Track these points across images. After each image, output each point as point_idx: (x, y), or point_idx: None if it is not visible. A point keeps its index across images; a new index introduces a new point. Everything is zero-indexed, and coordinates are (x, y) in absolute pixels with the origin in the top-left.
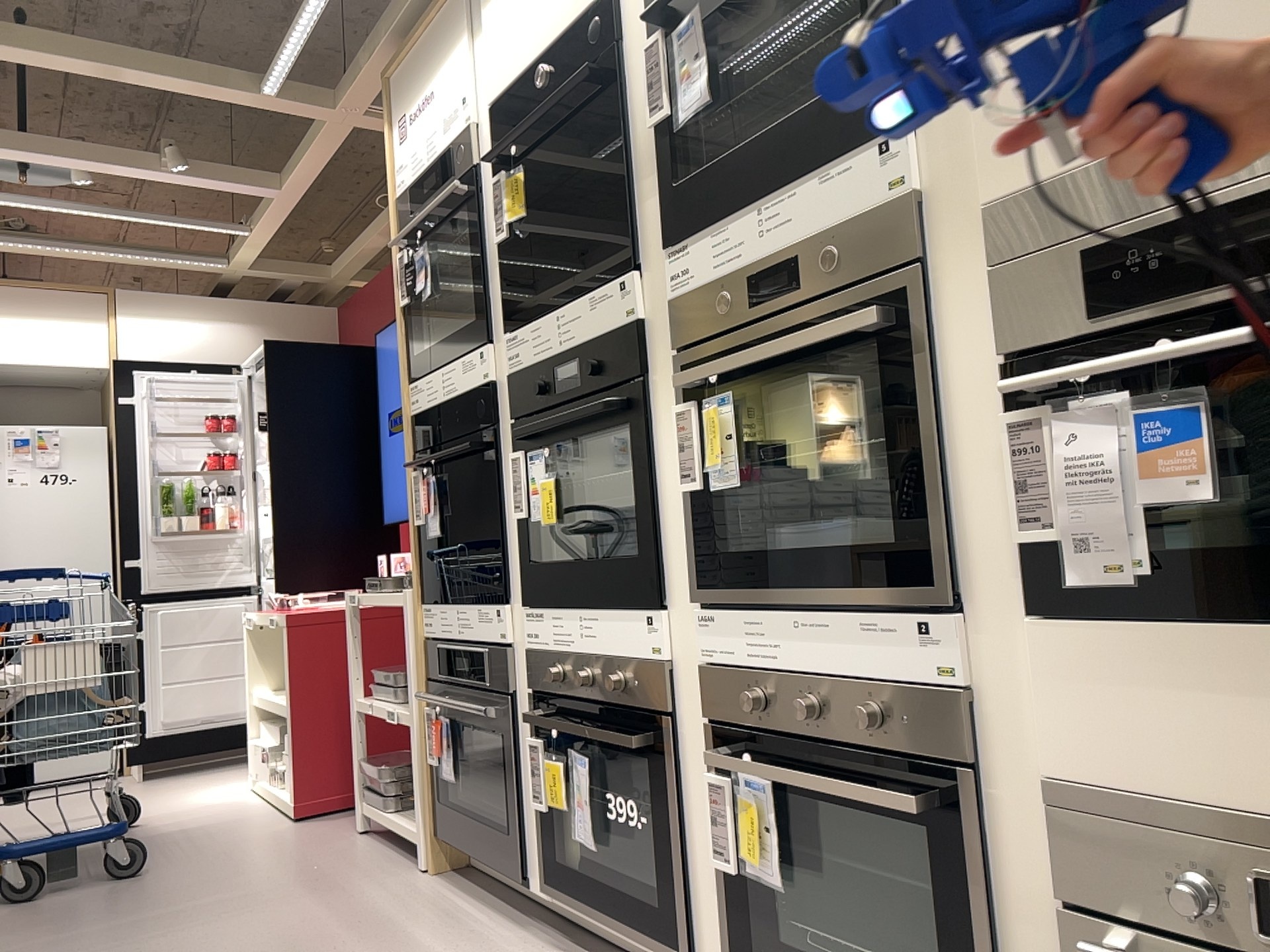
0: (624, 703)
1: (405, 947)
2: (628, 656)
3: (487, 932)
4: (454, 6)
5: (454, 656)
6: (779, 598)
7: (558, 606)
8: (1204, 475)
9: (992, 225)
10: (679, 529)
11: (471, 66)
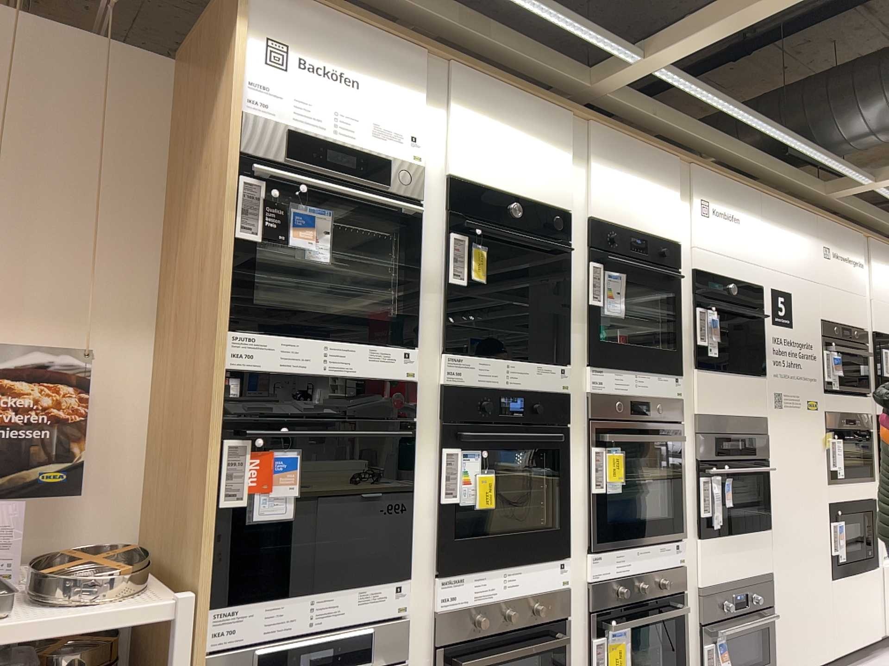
0: (539, 620)
1: None
2: (544, 589)
3: None
4: (415, 57)
5: (297, 653)
6: (633, 542)
7: (482, 569)
8: (730, 499)
9: (698, 420)
10: (578, 511)
11: (426, 121)
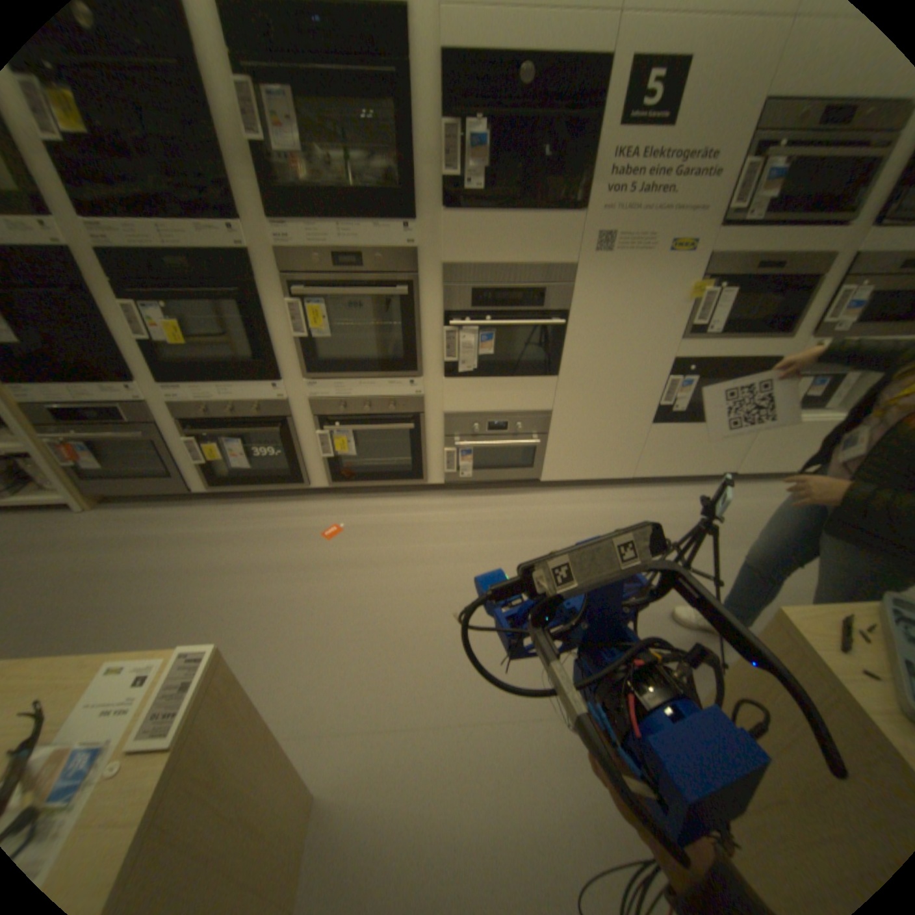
0: (260, 417)
1: (149, 542)
2: (260, 400)
3: (179, 517)
4: None
5: (74, 413)
6: (352, 377)
7: (194, 383)
8: (491, 350)
9: (445, 272)
10: (287, 351)
11: None
